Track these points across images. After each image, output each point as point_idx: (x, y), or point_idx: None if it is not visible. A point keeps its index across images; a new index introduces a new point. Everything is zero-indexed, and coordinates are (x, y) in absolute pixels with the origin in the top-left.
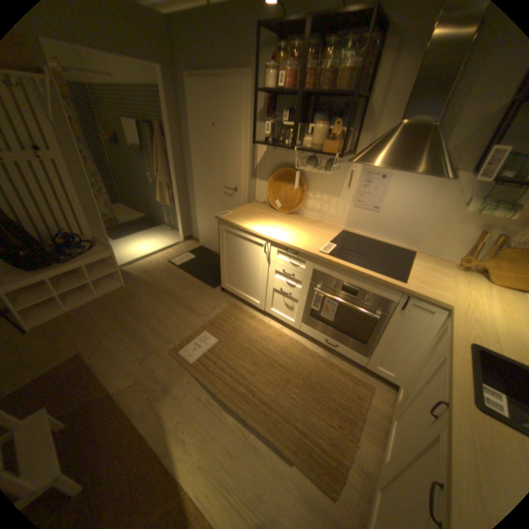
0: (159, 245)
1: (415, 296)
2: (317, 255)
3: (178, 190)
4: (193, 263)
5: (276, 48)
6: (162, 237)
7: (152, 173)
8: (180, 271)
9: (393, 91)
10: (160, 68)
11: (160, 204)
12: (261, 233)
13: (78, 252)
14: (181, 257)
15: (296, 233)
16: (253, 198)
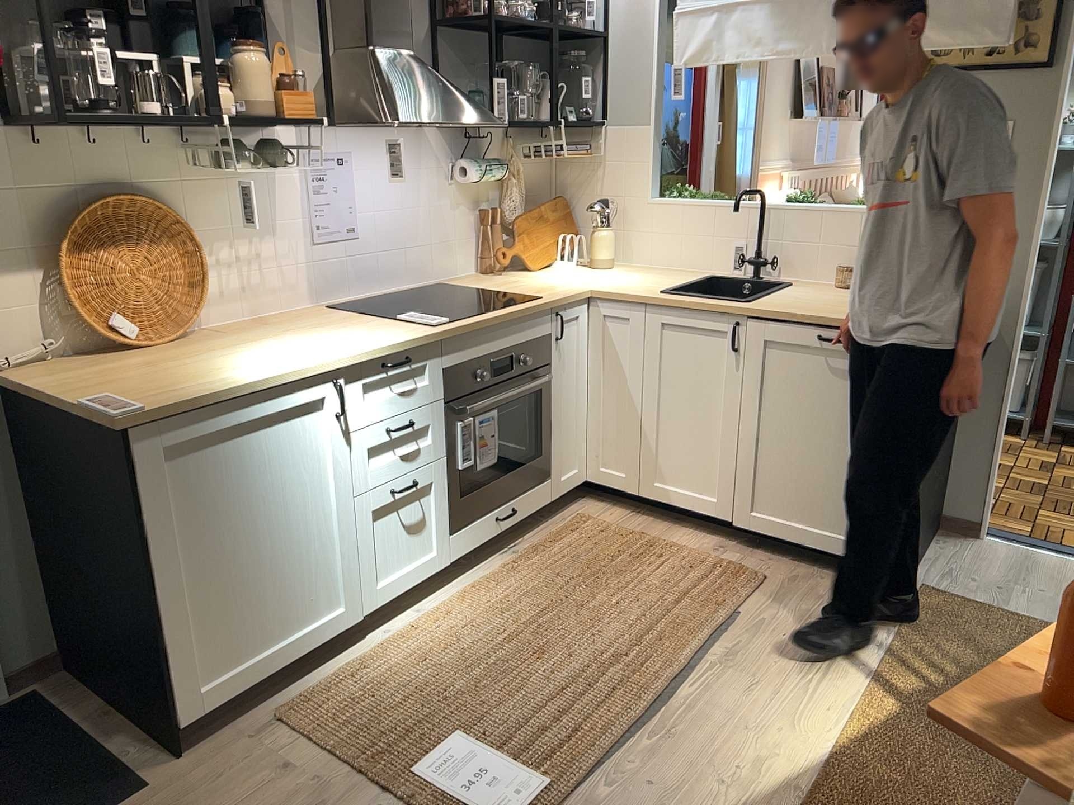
0: None
1: (564, 304)
2: (448, 329)
3: None
4: None
5: None
6: None
7: None
8: None
9: None
10: None
11: None
12: (318, 365)
13: None
14: None
15: (329, 337)
16: None
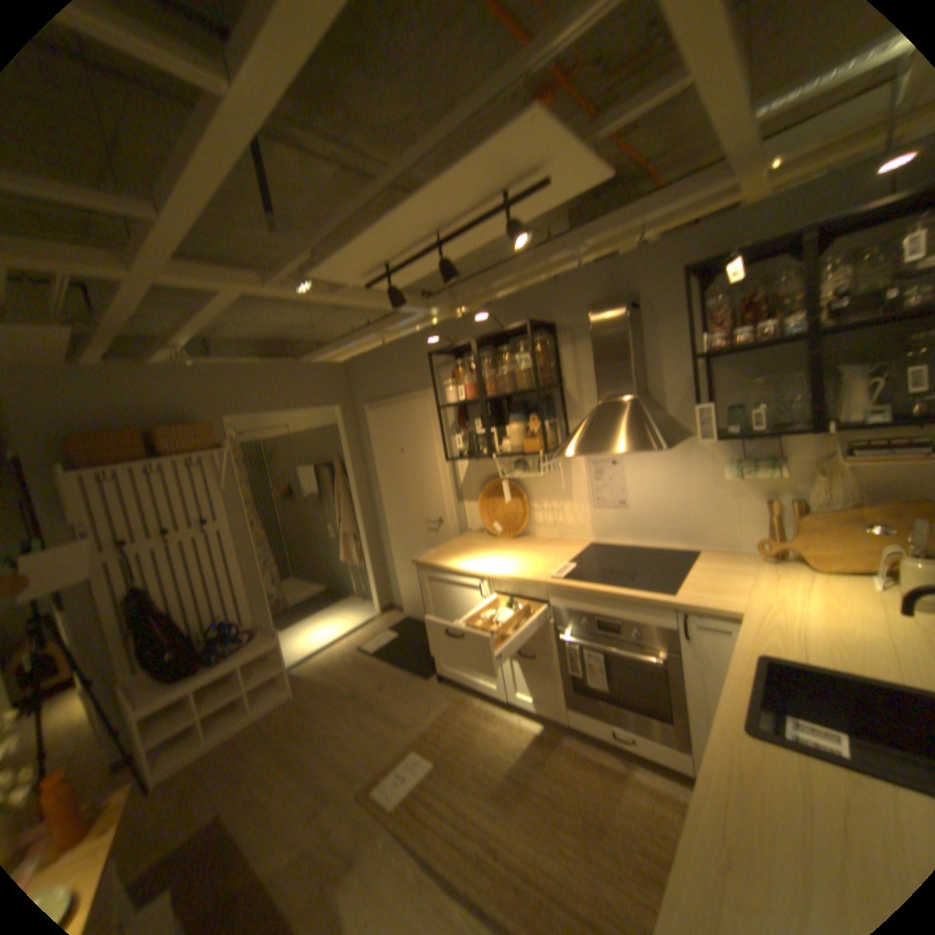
0: (344, 626)
1: (692, 611)
2: (547, 581)
3: (368, 538)
4: (395, 644)
5: (454, 365)
6: (349, 613)
7: (333, 523)
8: (375, 659)
9: (583, 374)
10: (340, 407)
11: (346, 564)
12: (471, 569)
13: (234, 646)
14: (377, 638)
15: (521, 559)
16: (465, 526)
